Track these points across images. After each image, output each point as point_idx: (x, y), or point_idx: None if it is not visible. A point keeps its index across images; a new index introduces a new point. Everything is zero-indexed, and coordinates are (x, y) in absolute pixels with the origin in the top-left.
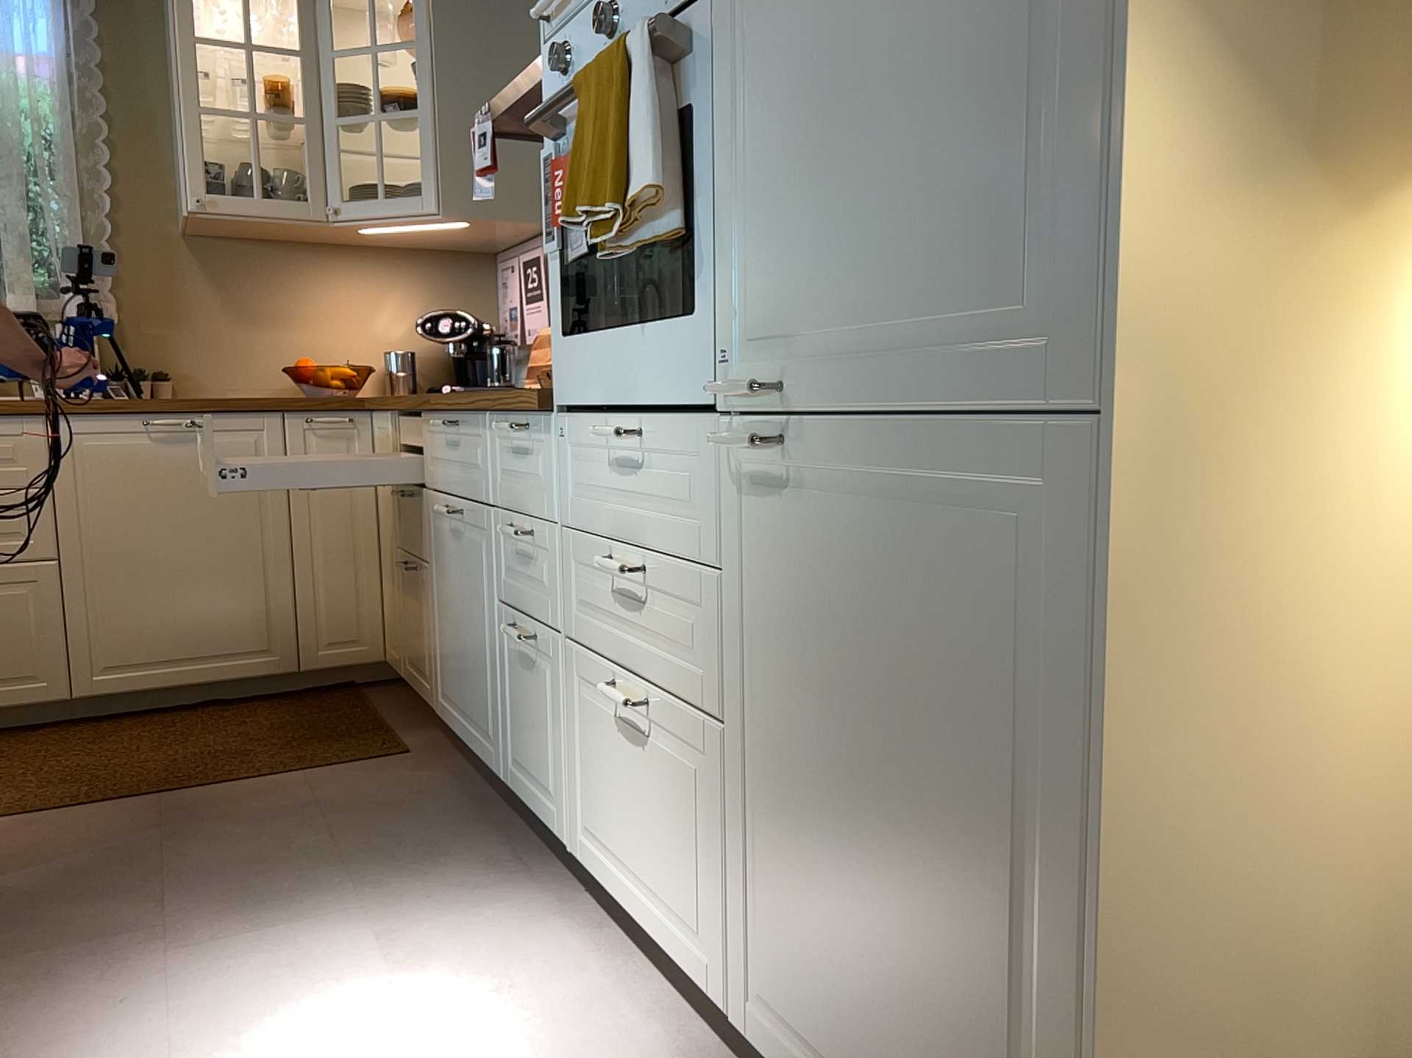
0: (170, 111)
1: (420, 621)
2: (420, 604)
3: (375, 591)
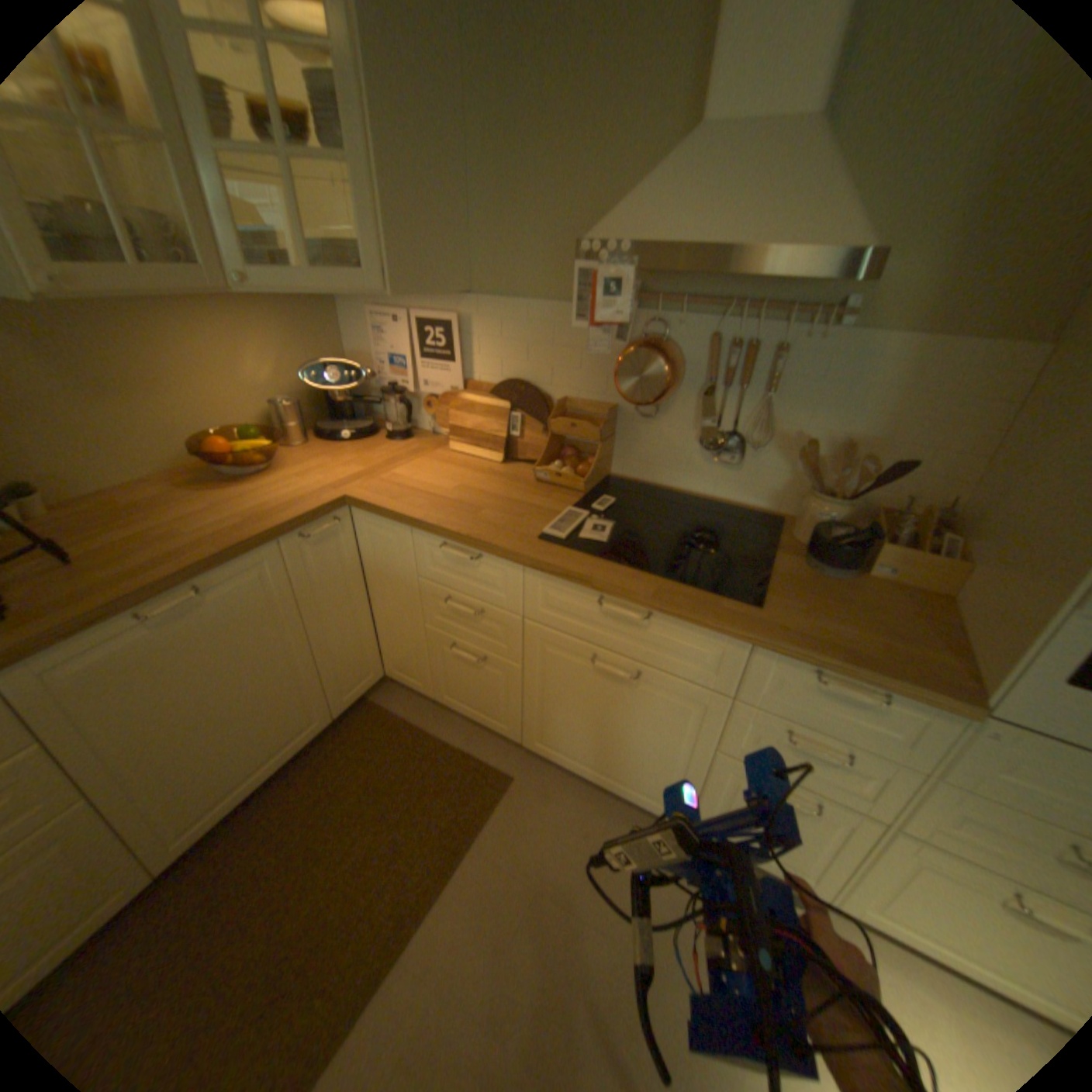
0: None
1: (491, 689)
2: (491, 679)
3: (372, 637)
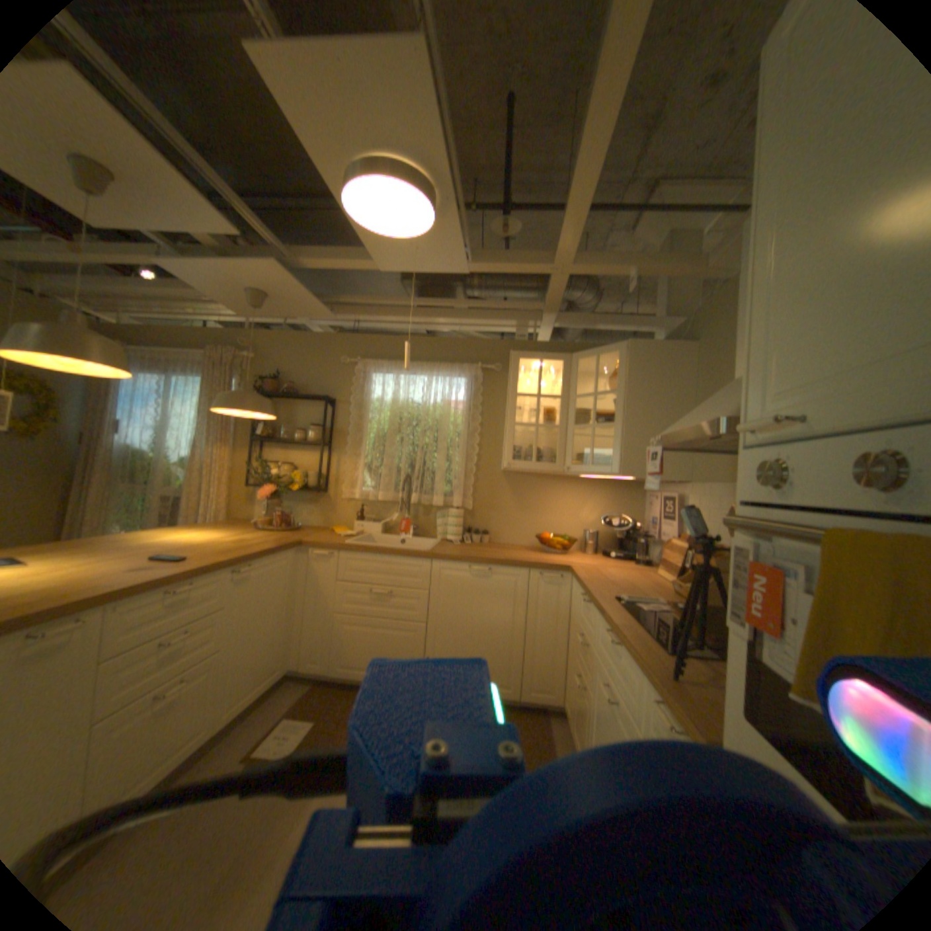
0: (504, 421)
1: (584, 723)
2: (585, 712)
3: (563, 669)
